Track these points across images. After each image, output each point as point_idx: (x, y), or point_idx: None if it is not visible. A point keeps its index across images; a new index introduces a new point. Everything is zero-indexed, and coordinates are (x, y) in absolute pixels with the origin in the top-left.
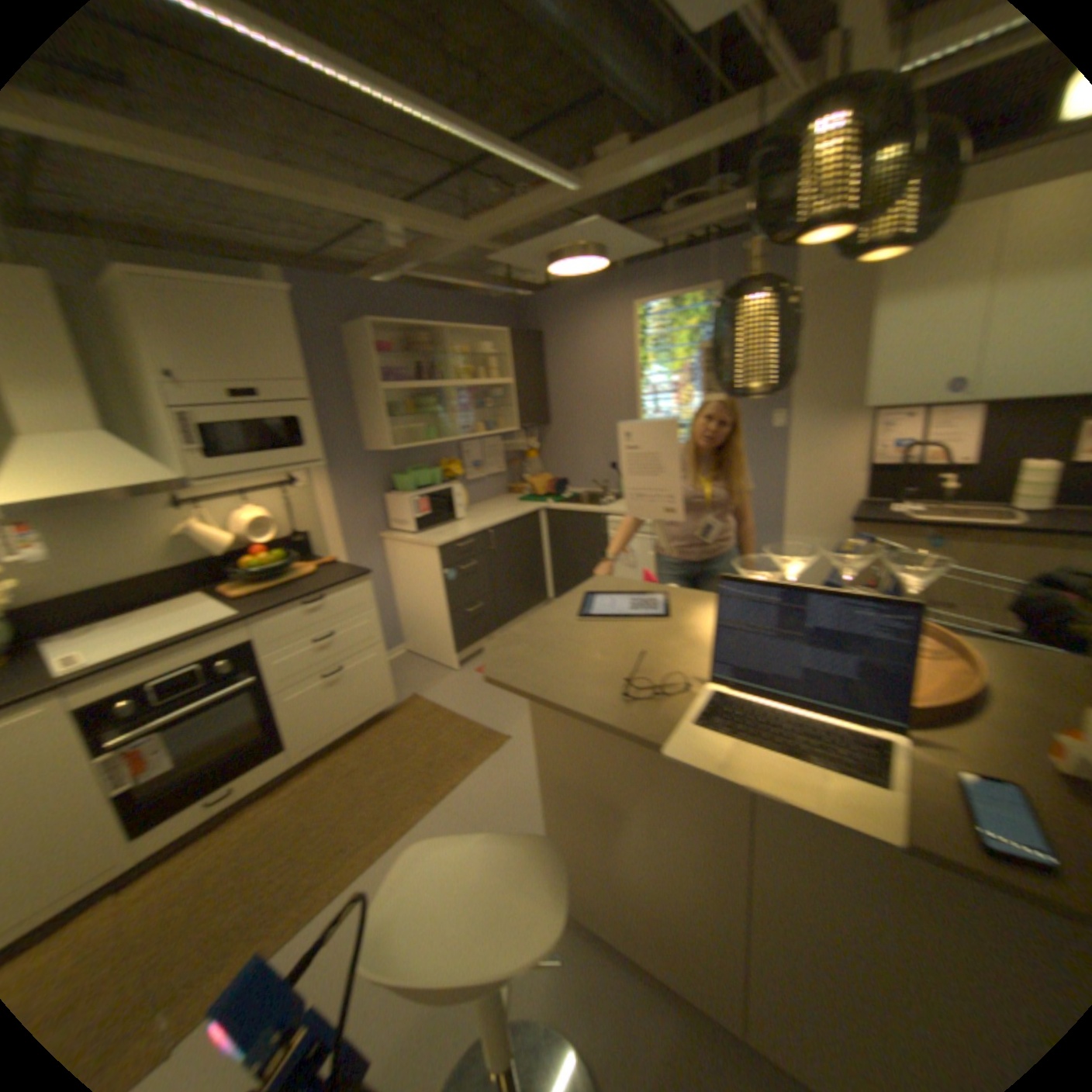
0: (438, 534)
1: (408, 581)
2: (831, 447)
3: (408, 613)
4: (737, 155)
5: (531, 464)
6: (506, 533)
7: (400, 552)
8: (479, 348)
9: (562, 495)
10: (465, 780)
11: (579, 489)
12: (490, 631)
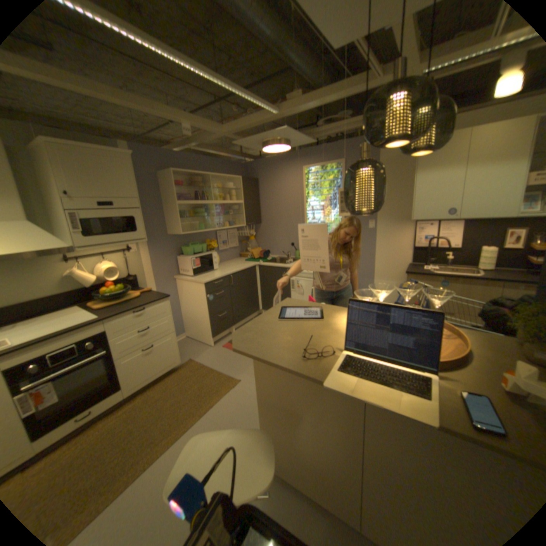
0: (206, 277)
1: (190, 301)
2: (397, 238)
3: (189, 317)
4: (352, 102)
5: (253, 243)
6: (240, 277)
7: (186, 286)
8: (228, 186)
9: (268, 259)
10: (218, 403)
11: (276, 256)
12: (231, 326)
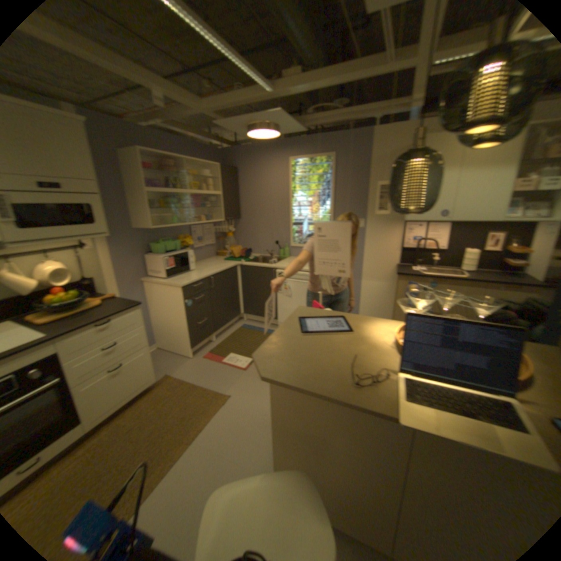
0: (183, 278)
1: (163, 306)
2: (386, 238)
3: (162, 324)
4: (346, 90)
5: (232, 239)
6: (222, 277)
7: (158, 289)
8: (205, 173)
9: (250, 257)
10: (208, 424)
11: (258, 254)
12: (212, 333)
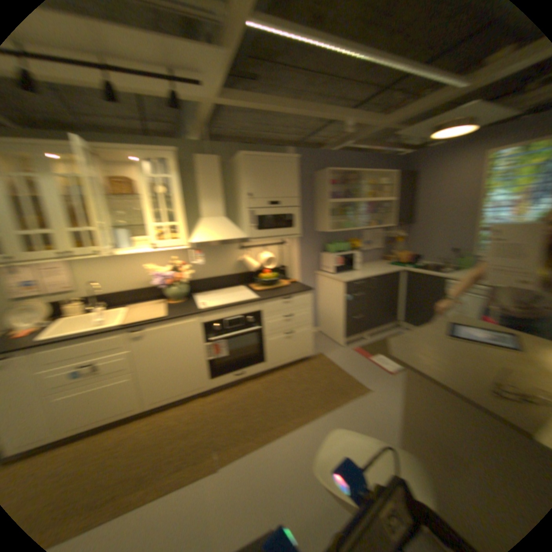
0: (344, 275)
1: (325, 296)
2: None
3: (322, 312)
4: None
5: (398, 244)
6: (380, 280)
7: (323, 281)
8: (379, 181)
9: (416, 263)
10: (345, 404)
11: (427, 261)
12: (363, 330)
